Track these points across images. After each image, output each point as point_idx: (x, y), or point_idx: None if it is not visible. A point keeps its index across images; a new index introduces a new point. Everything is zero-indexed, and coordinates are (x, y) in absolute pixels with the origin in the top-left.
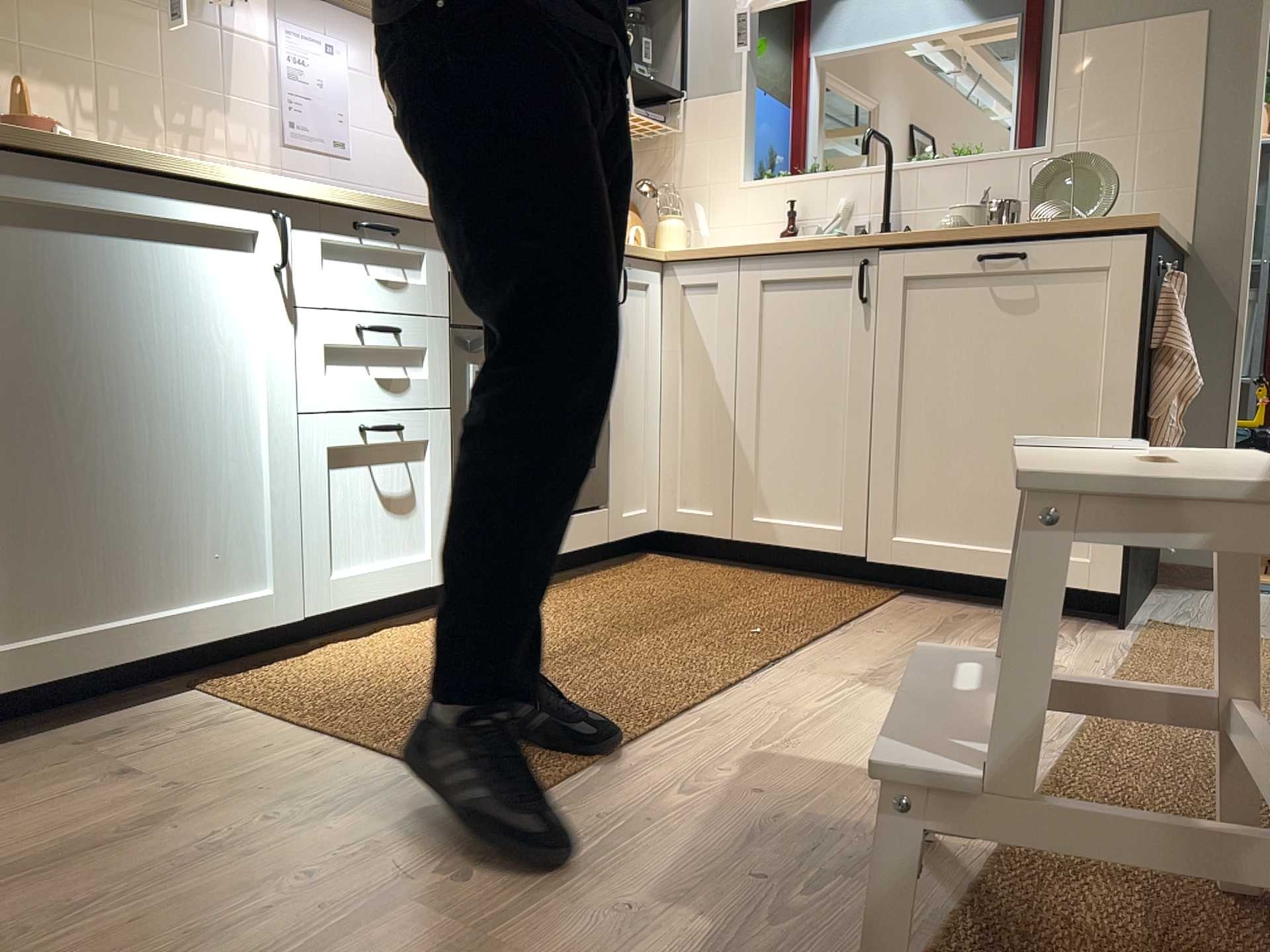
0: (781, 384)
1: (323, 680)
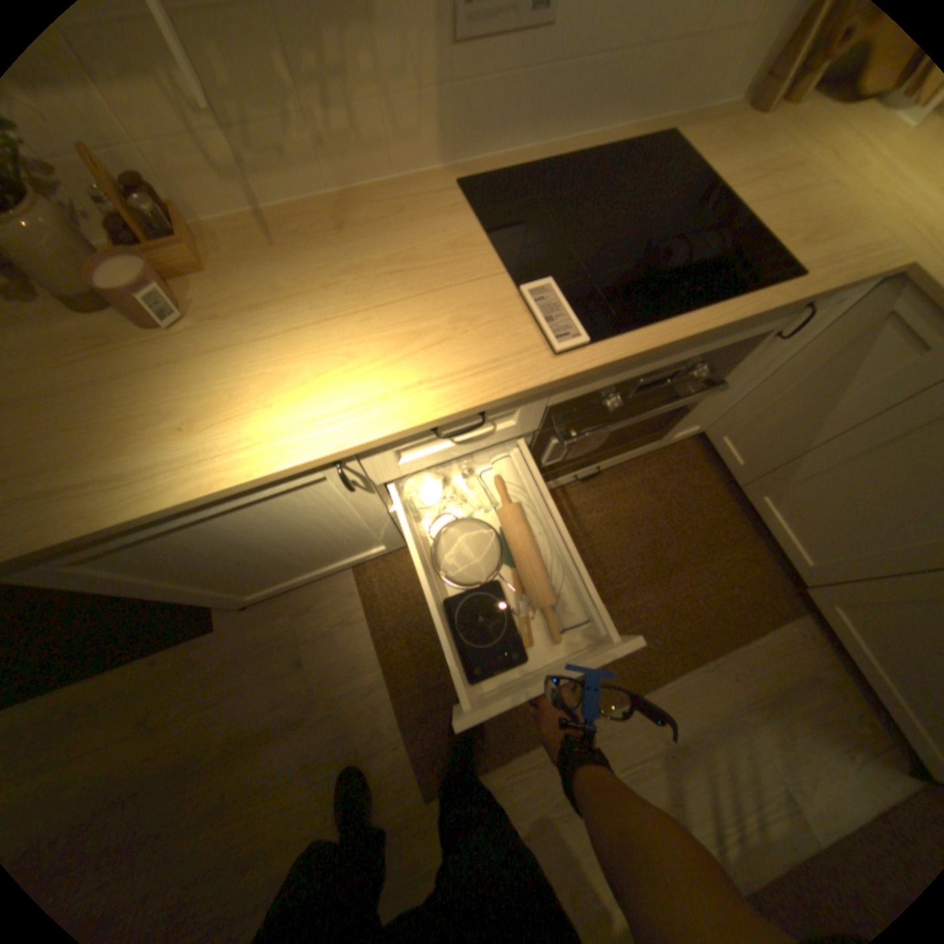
0: (880, 472)
1: (404, 596)
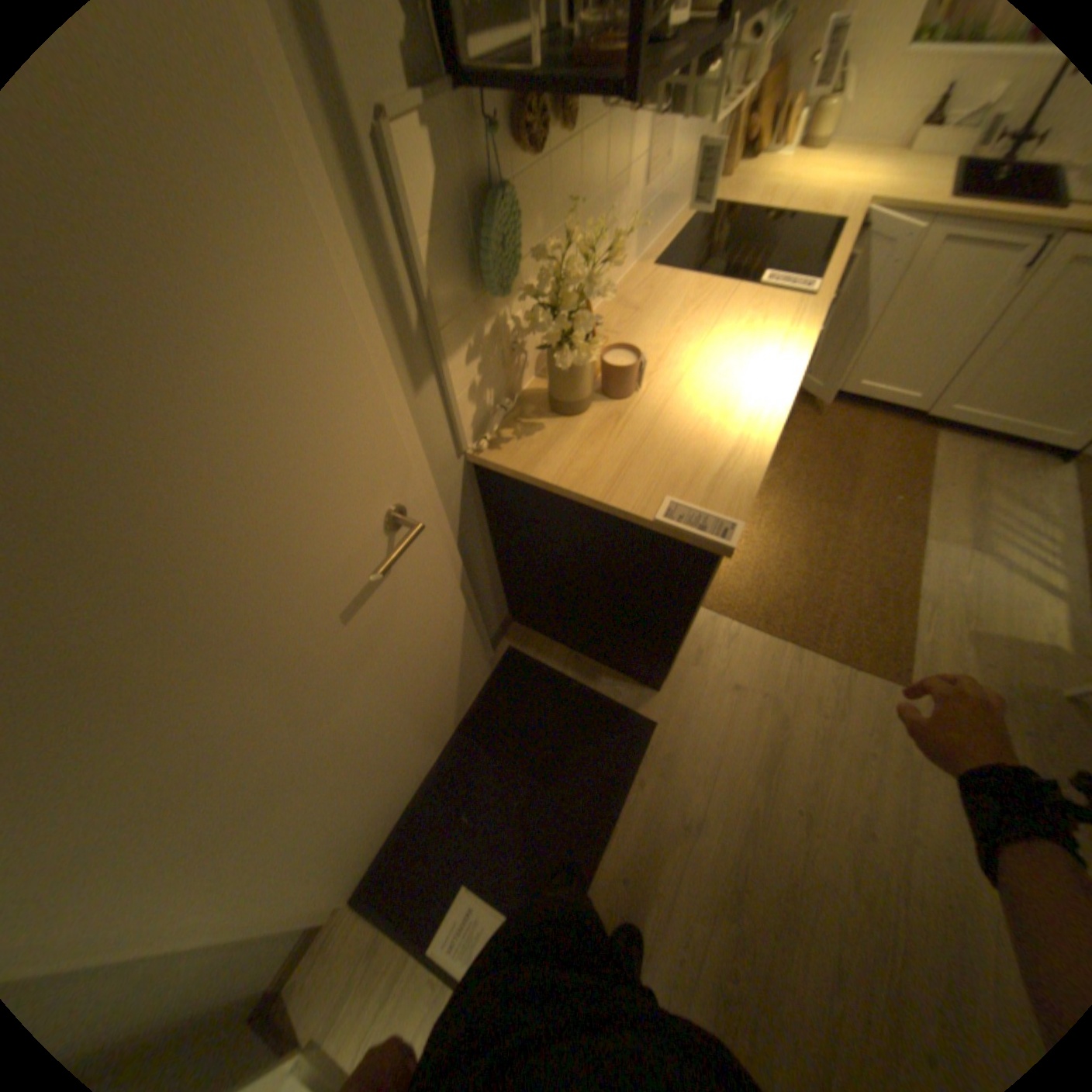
0: (922, 309)
1: (748, 590)
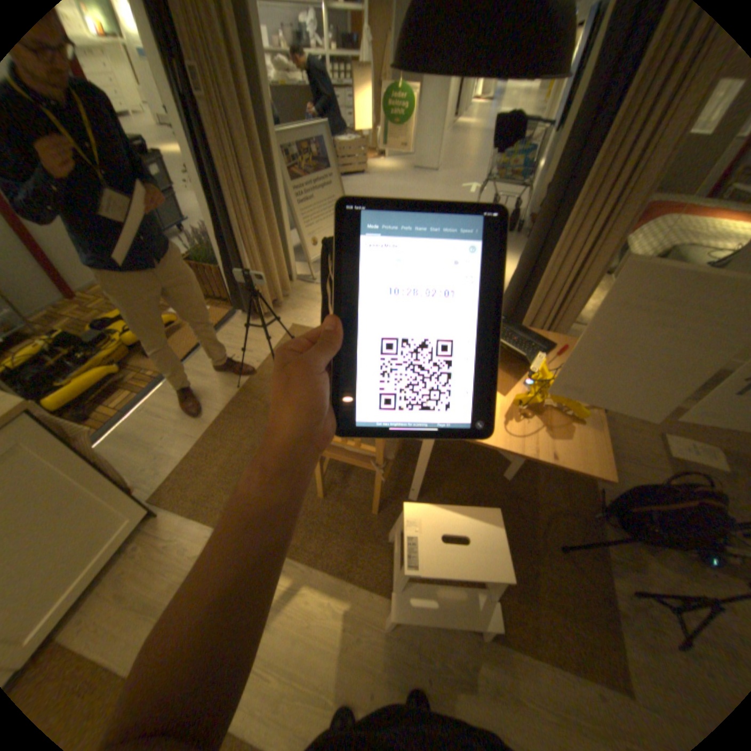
0: None
1: None
